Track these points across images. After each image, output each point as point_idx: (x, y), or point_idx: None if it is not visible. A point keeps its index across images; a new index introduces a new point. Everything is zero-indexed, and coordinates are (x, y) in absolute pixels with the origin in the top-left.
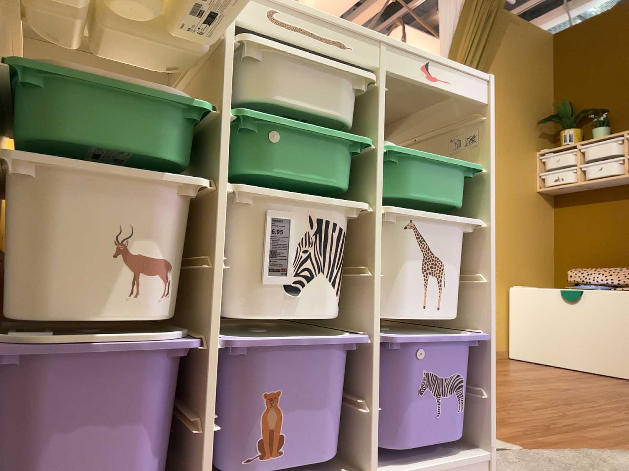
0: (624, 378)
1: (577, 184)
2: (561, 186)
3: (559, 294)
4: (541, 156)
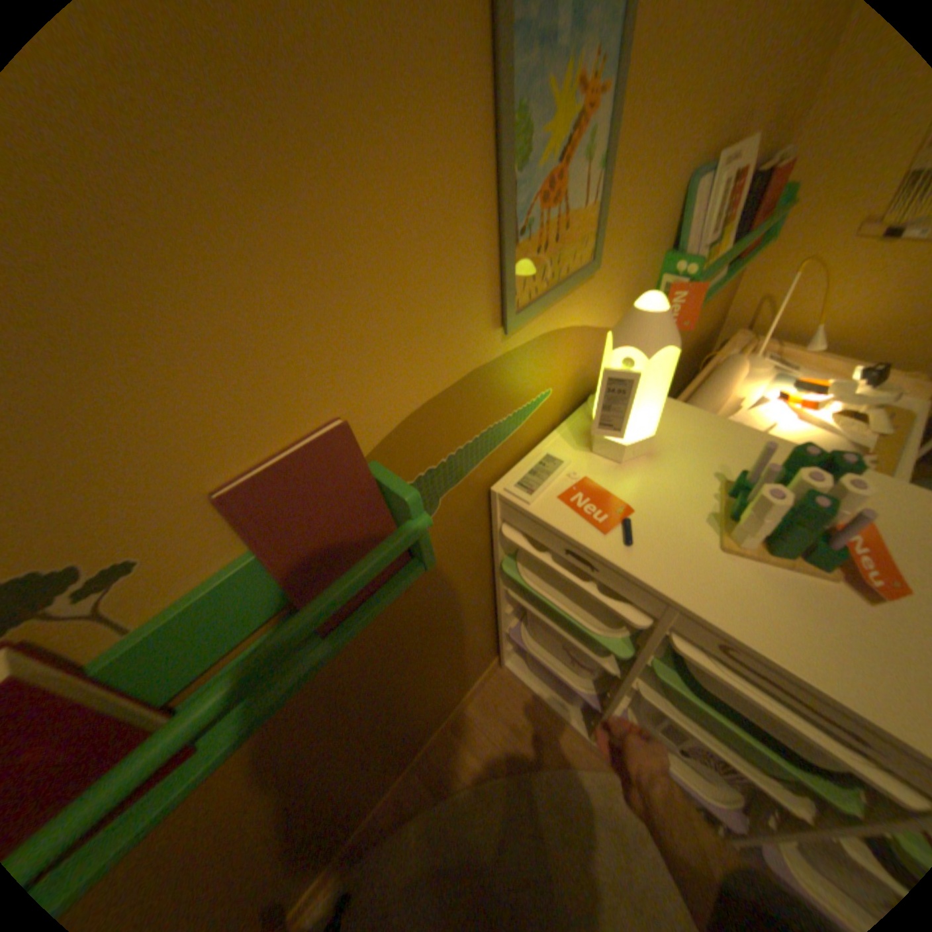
0: None
1: None
2: None
3: None
4: None
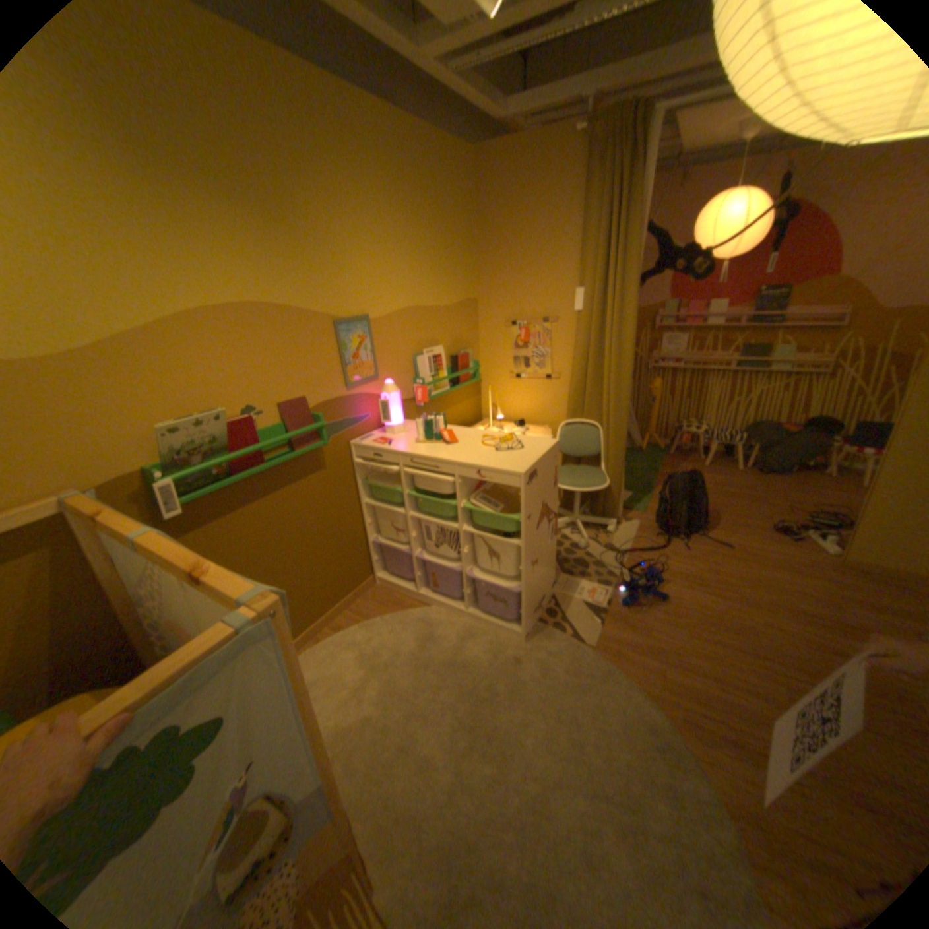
0: None
1: None
2: None
3: None
4: None
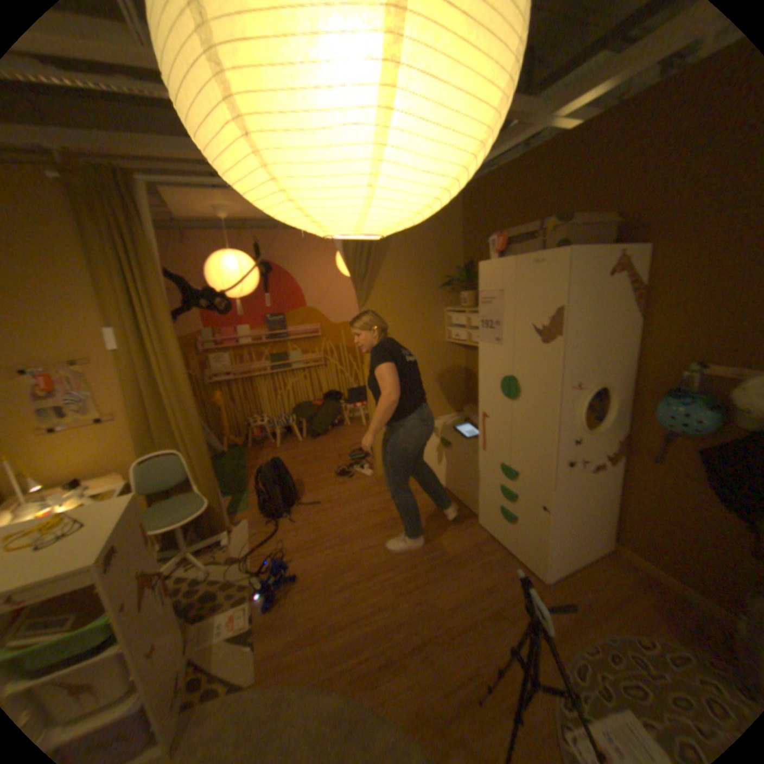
0: (471, 513)
1: (469, 344)
2: (461, 343)
3: (441, 443)
4: (449, 313)
